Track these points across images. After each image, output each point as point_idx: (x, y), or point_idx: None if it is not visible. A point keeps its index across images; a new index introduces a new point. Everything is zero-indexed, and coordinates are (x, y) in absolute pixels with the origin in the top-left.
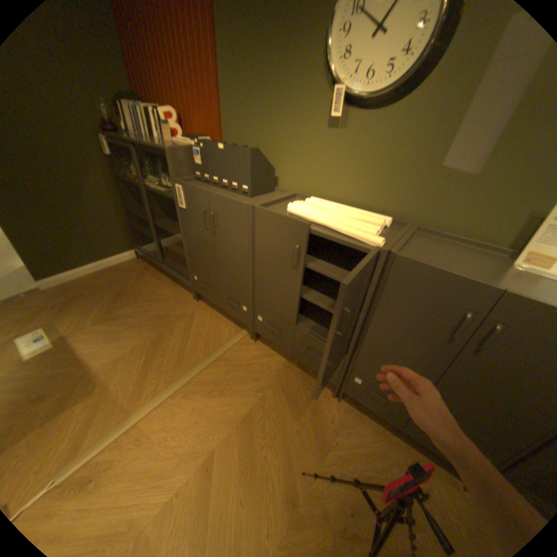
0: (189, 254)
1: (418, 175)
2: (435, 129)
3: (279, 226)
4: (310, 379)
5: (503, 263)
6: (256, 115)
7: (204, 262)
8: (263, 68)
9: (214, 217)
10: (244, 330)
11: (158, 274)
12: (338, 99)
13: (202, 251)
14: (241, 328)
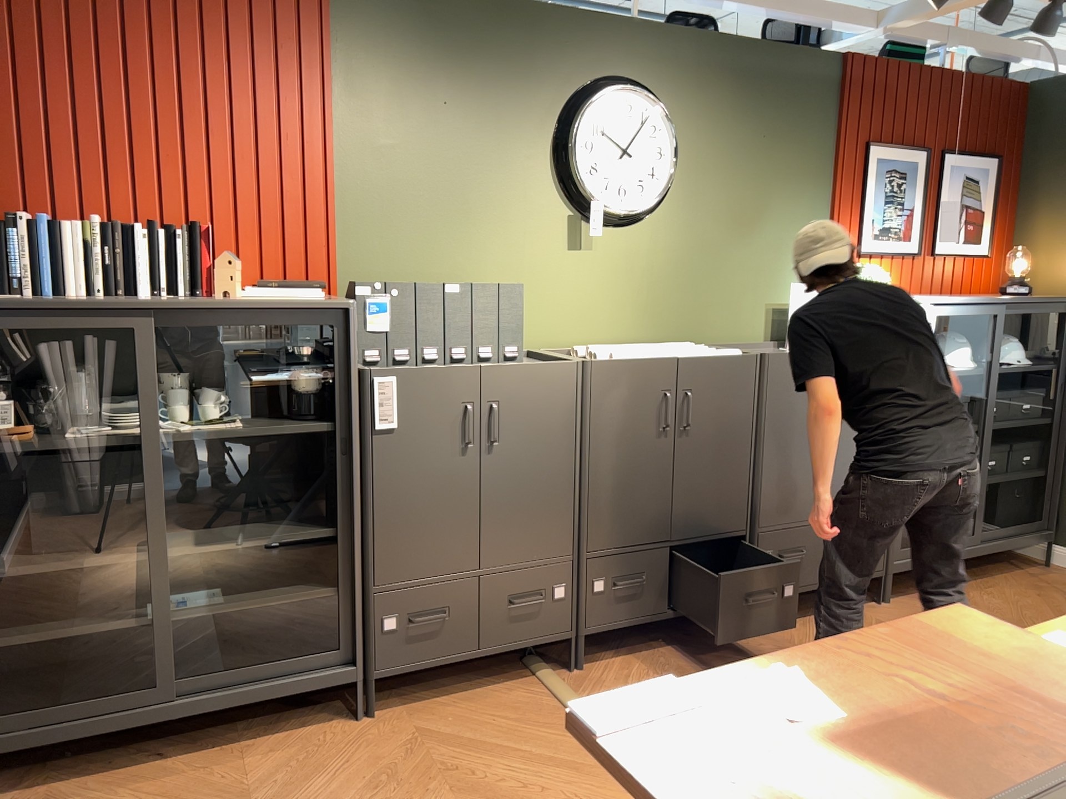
0: (372, 557)
1: (681, 291)
2: (683, 244)
3: (634, 377)
4: (698, 643)
5: (784, 351)
6: (435, 236)
7: (432, 548)
8: (448, 169)
9: (491, 413)
10: (538, 673)
11: (118, 774)
12: (597, 215)
13: (432, 520)
14: (525, 678)
